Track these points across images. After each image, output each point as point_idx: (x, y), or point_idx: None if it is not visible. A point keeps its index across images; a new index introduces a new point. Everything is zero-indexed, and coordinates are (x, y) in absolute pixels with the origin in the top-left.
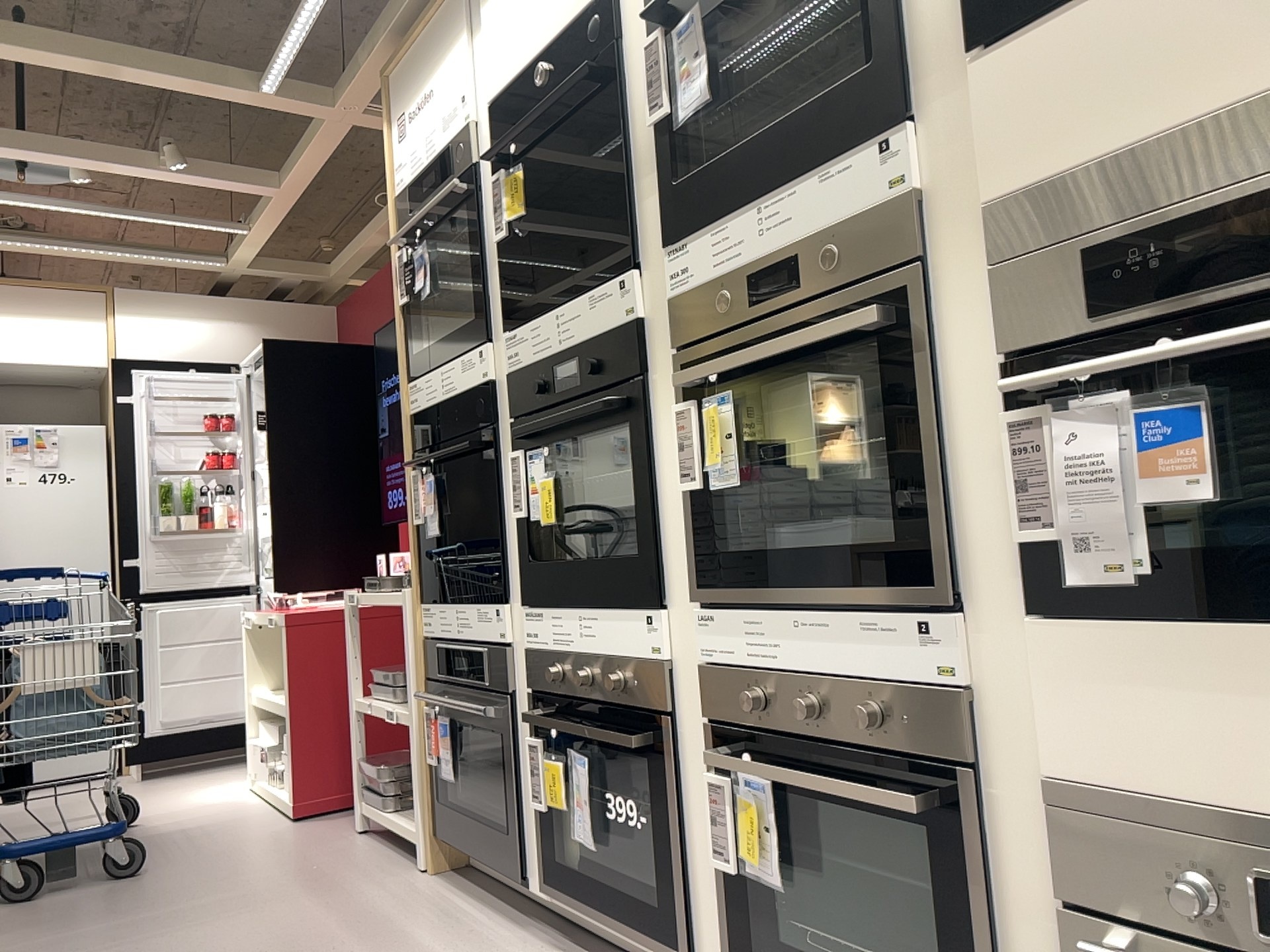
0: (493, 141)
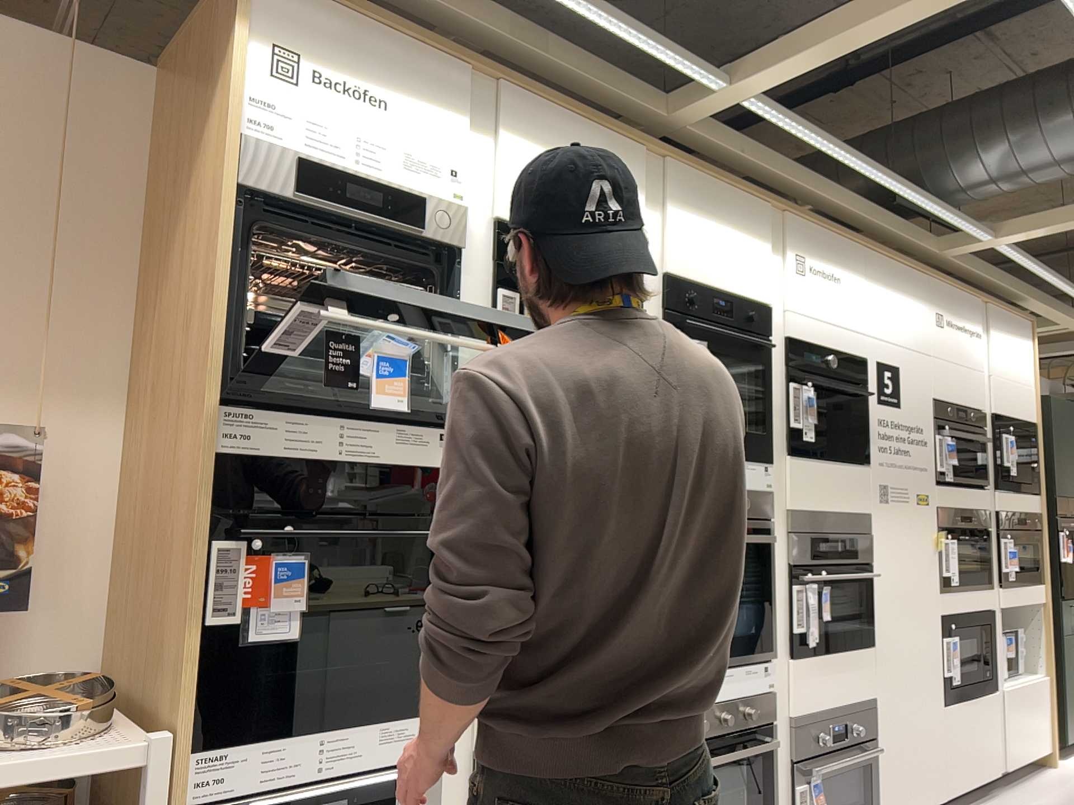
0: (494, 256)
